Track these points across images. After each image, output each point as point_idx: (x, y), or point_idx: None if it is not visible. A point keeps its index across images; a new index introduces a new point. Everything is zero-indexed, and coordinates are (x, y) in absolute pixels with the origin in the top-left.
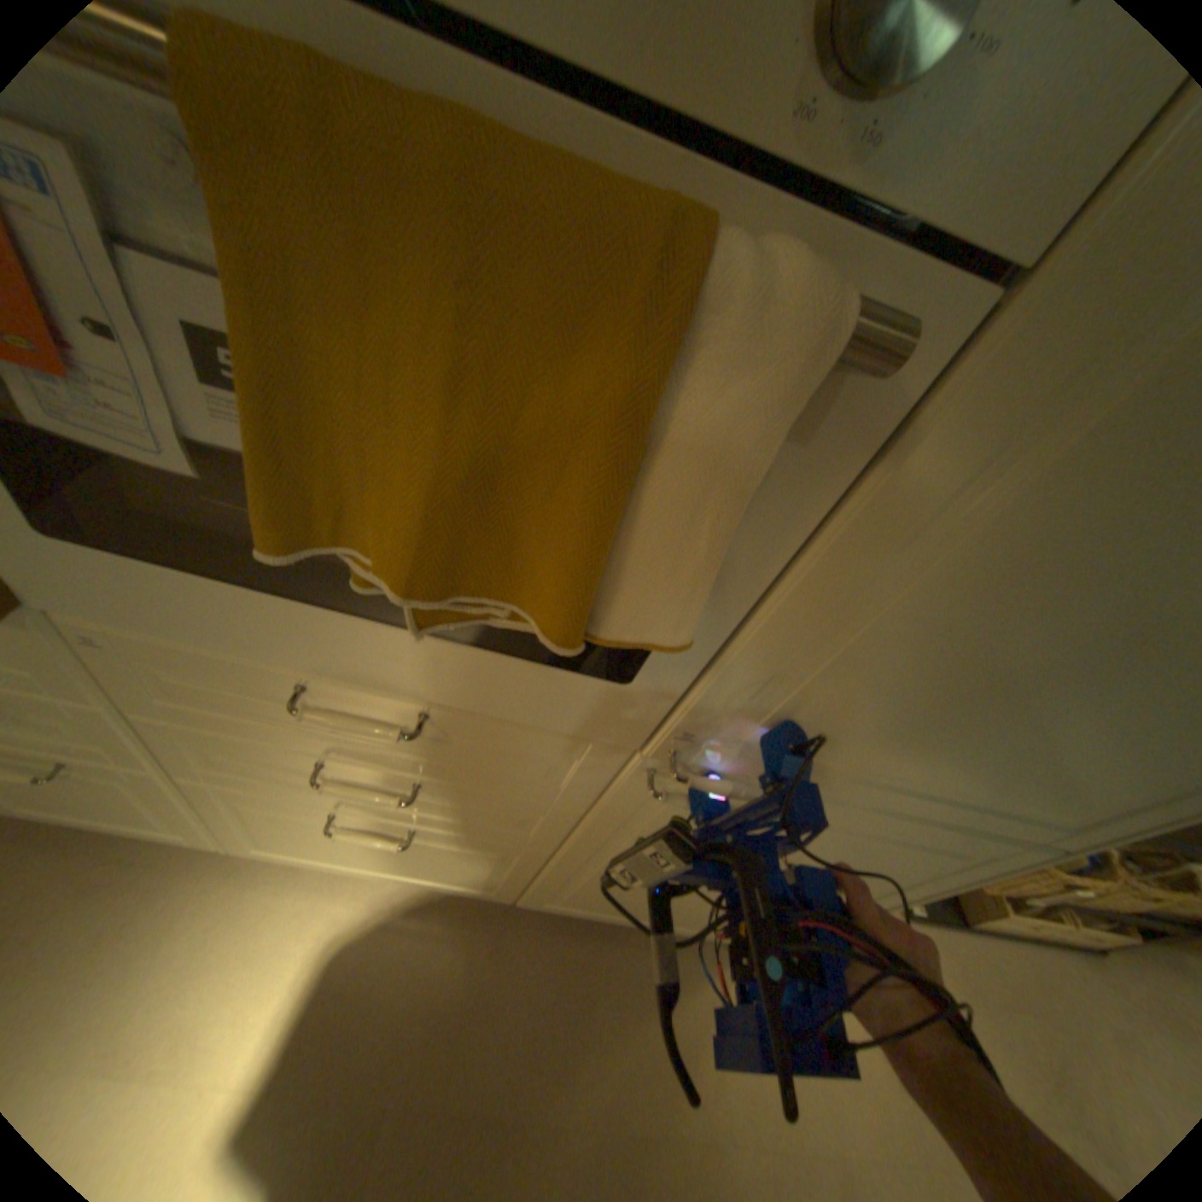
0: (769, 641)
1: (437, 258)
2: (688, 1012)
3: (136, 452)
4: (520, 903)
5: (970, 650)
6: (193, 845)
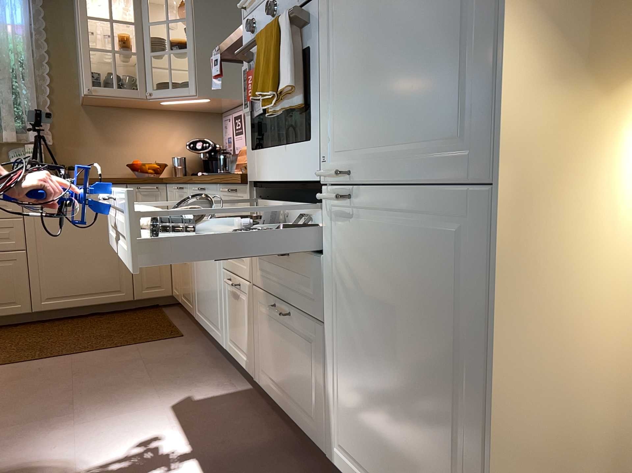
0: (328, 95)
1: (267, 37)
2: None
3: (261, 112)
4: (331, 455)
5: (359, 63)
6: (251, 372)
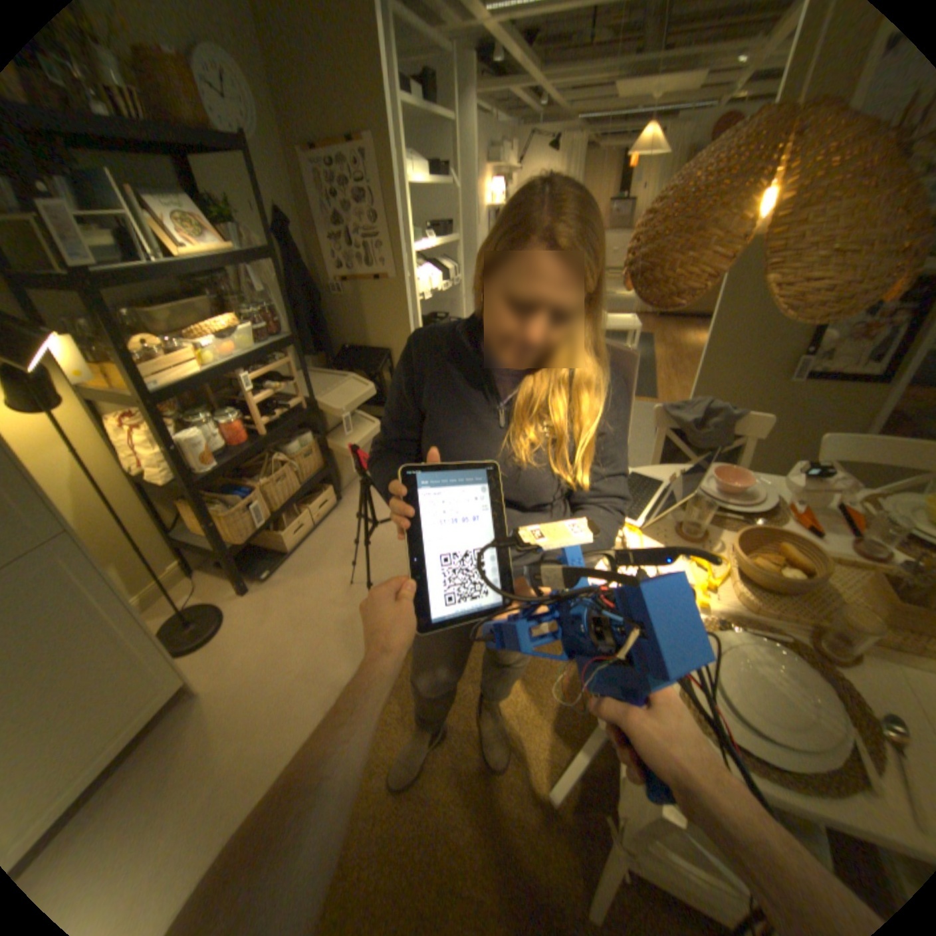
0: None
1: None
2: (186, 747)
3: None
4: None
5: None
6: None
